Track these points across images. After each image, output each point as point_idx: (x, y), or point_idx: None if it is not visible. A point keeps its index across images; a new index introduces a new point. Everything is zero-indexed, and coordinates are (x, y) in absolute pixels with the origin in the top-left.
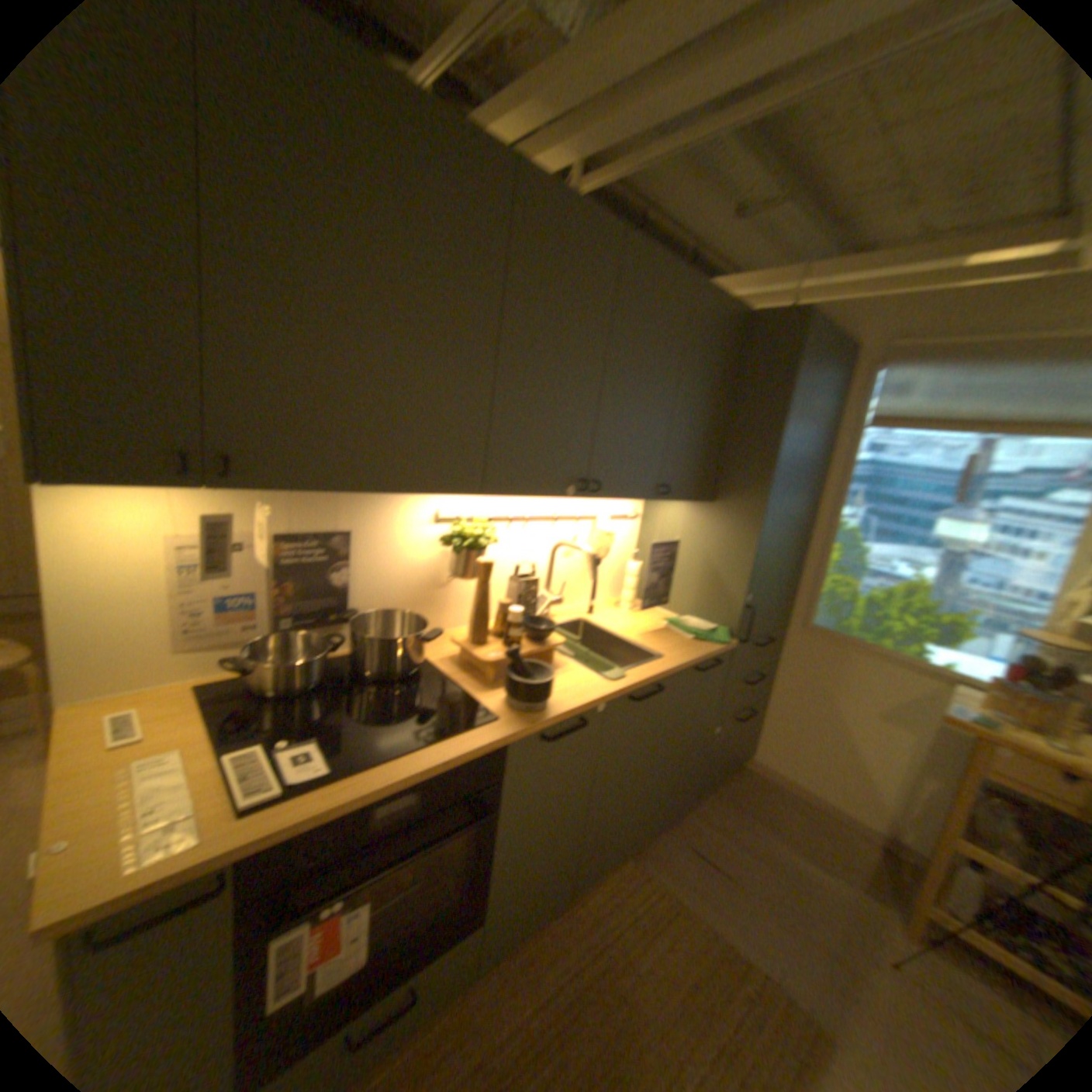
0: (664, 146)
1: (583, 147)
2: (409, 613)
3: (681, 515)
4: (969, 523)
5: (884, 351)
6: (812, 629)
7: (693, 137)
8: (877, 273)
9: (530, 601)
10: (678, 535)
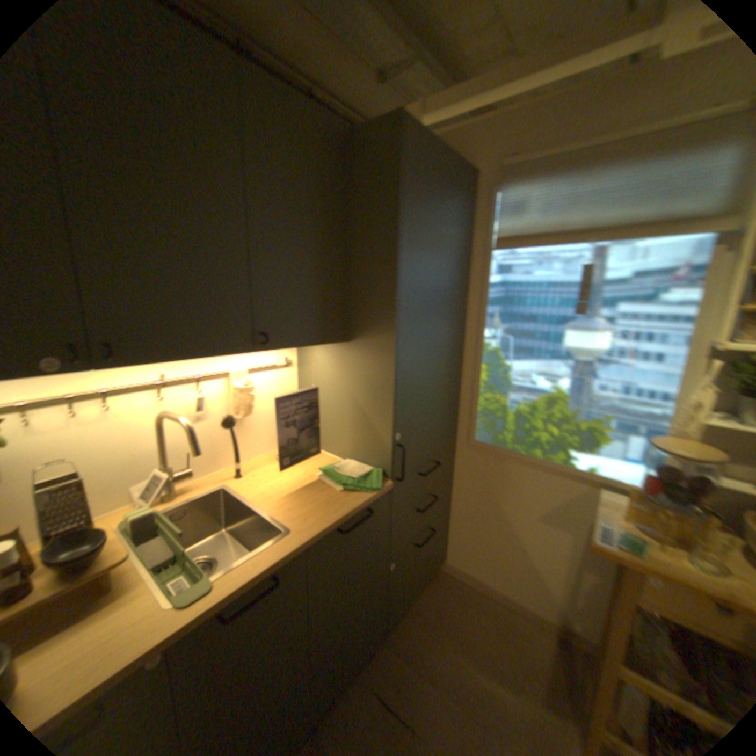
0: None
1: None
2: None
3: (328, 357)
4: (593, 332)
5: (499, 174)
6: (475, 445)
7: None
8: (485, 100)
9: (79, 509)
10: (329, 379)
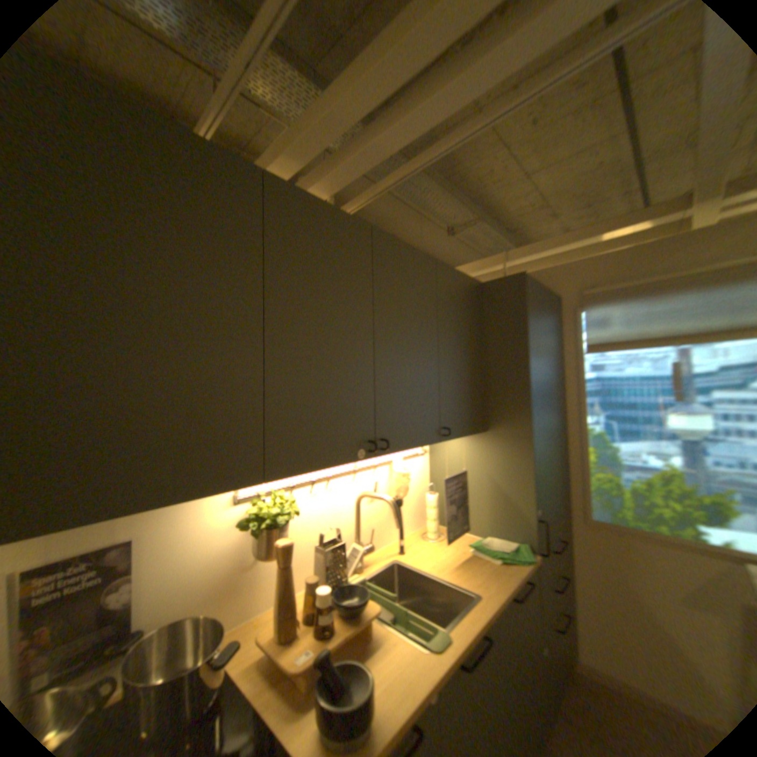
0: (391, 179)
1: (331, 186)
2: (207, 619)
3: (461, 445)
4: (694, 416)
5: (579, 299)
6: (593, 524)
7: (411, 169)
8: (556, 250)
9: (340, 569)
10: (463, 464)
